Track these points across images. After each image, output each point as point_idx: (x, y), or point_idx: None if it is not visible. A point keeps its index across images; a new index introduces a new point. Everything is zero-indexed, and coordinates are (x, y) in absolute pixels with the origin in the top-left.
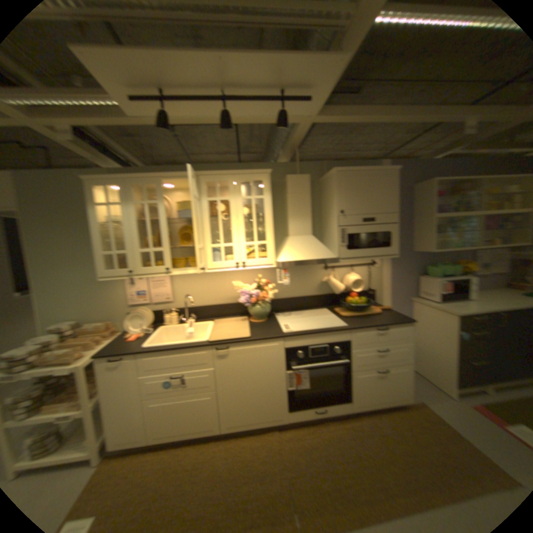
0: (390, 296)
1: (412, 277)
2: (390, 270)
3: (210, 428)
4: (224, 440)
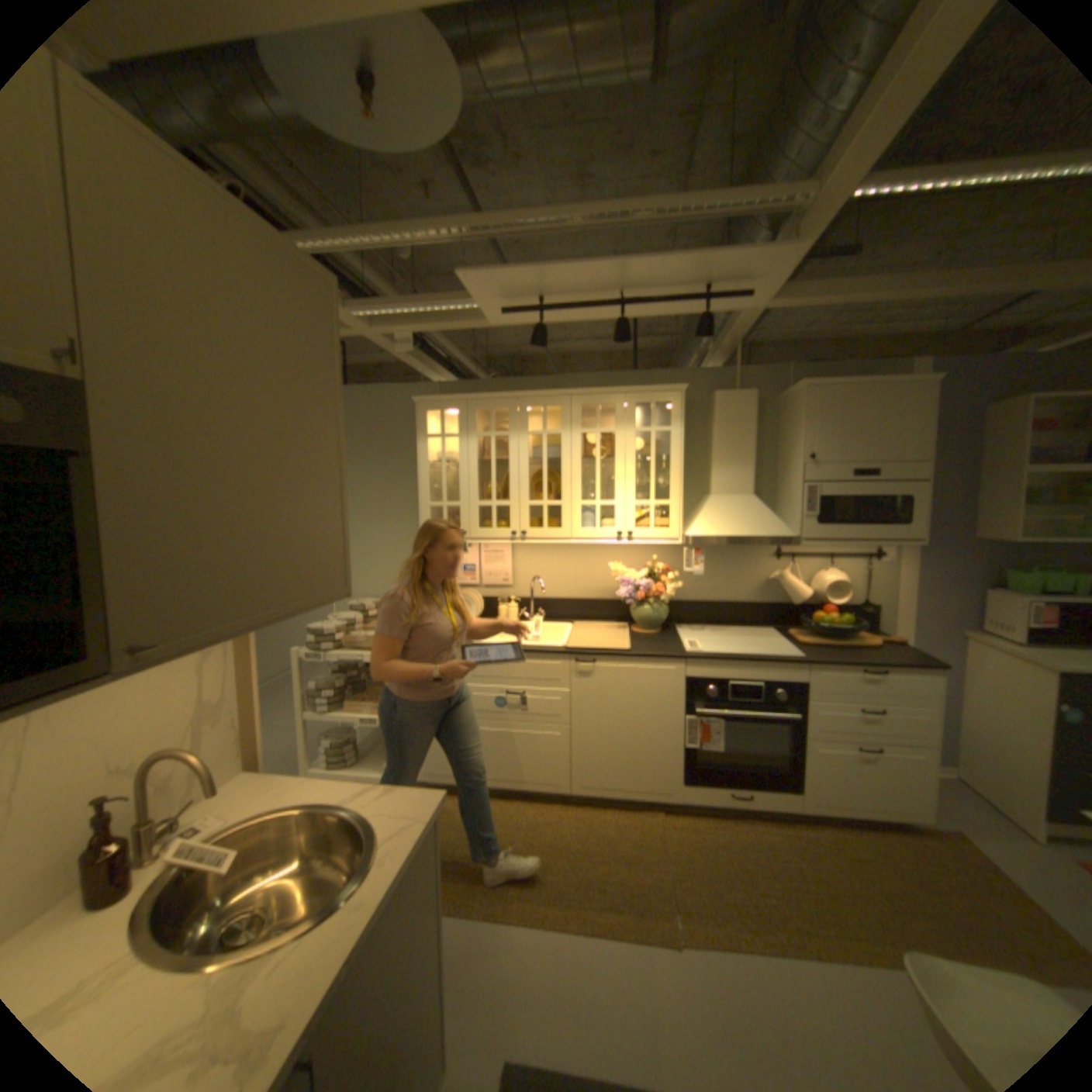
0: (917, 623)
1: (973, 591)
2: (921, 573)
3: (559, 782)
4: (578, 808)
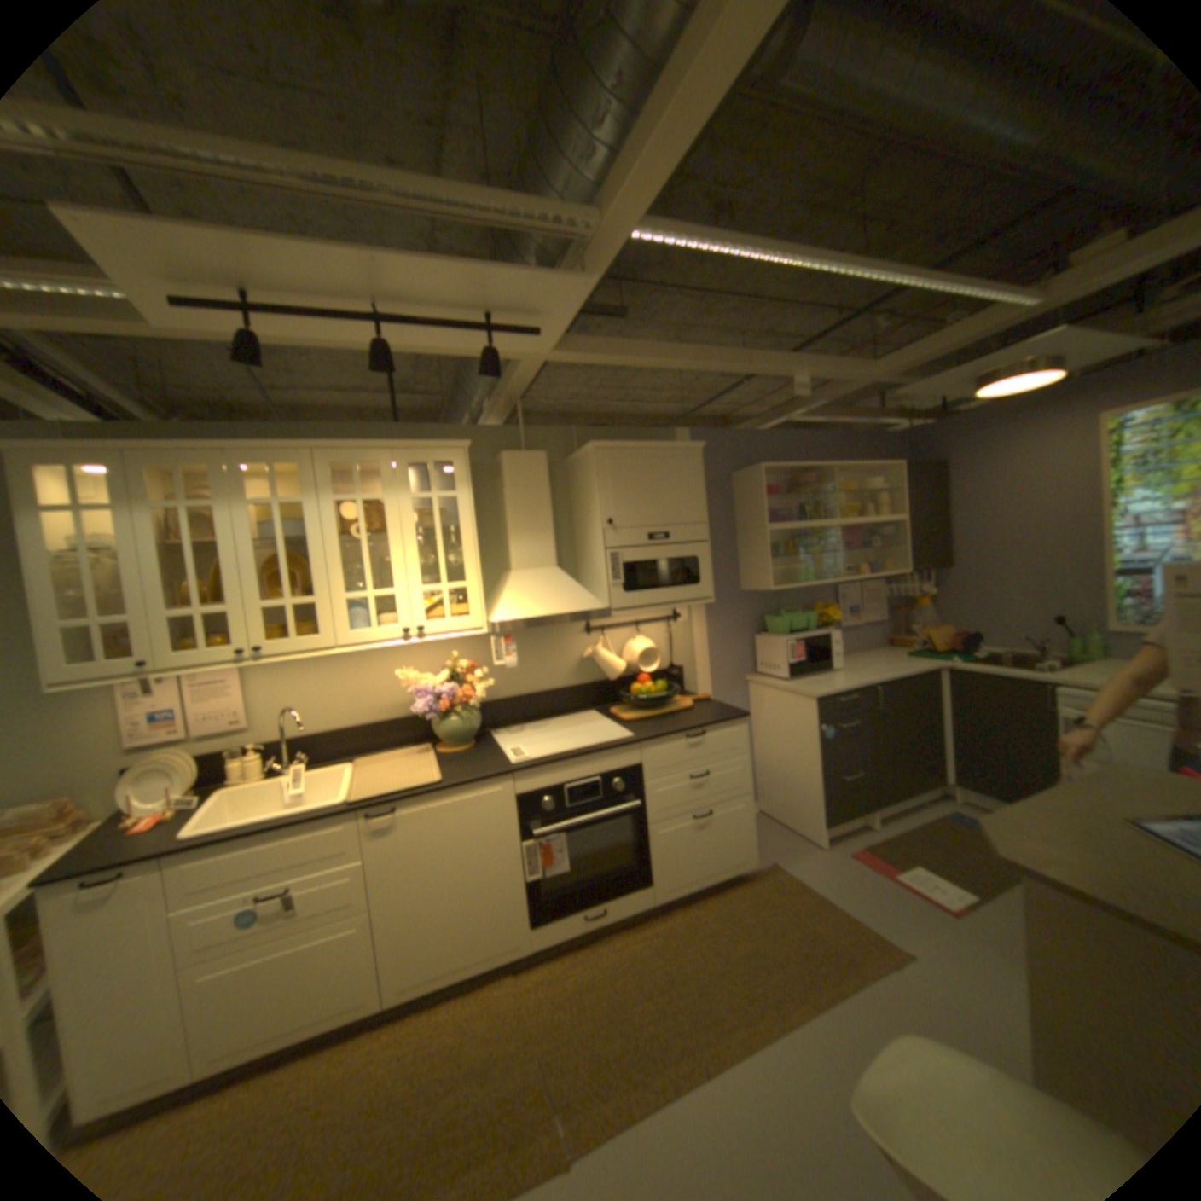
0: (710, 675)
1: (744, 638)
2: (706, 628)
3: (358, 999)
4: (393, 1022)
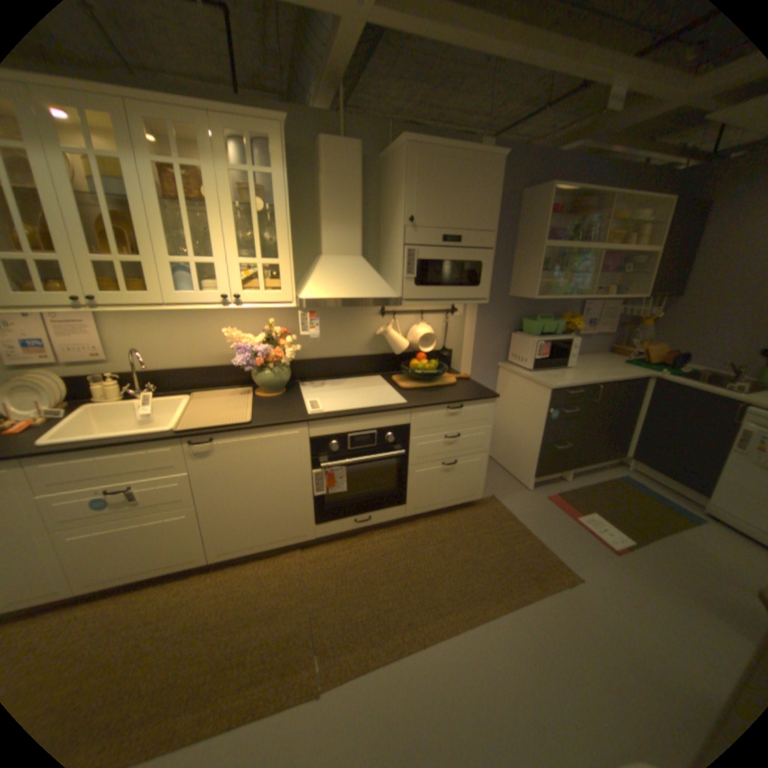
0: (472, 359)
1: (503, 333)
2: (476, 323)
3: (191, 557)
4: (217, 570)
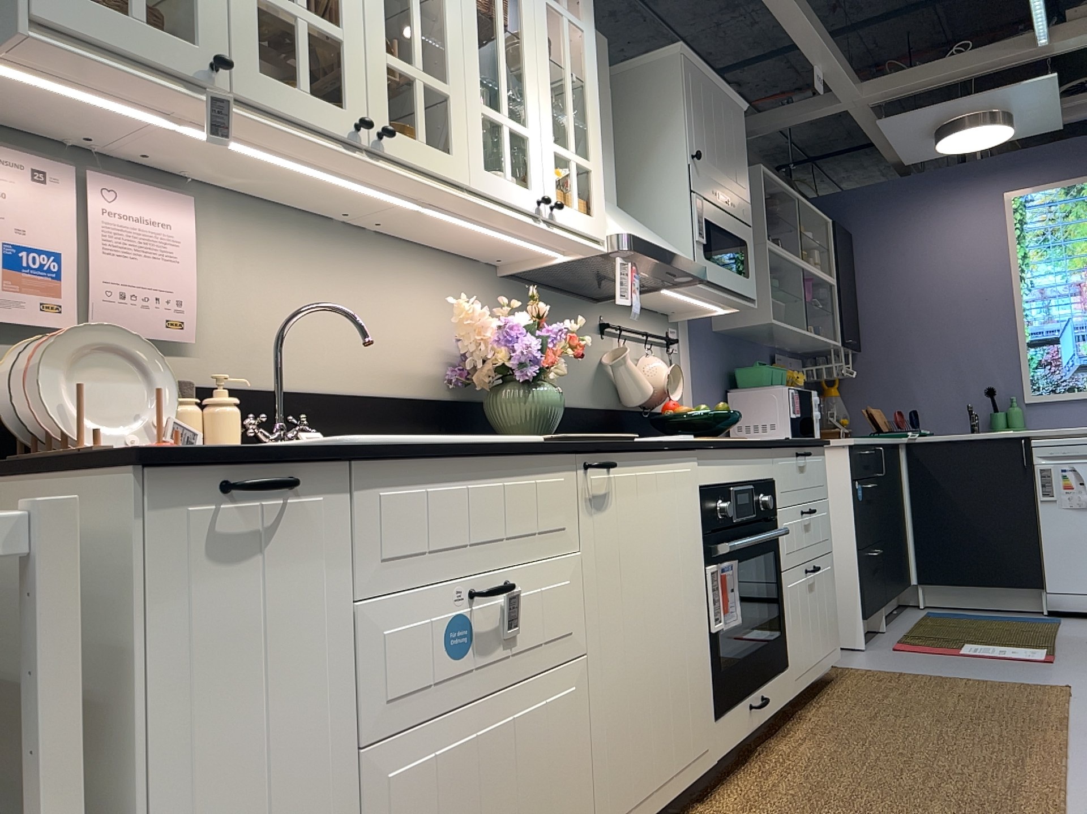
0: None
1: (719, 394)
2: (693, 369)
3: None
4: None
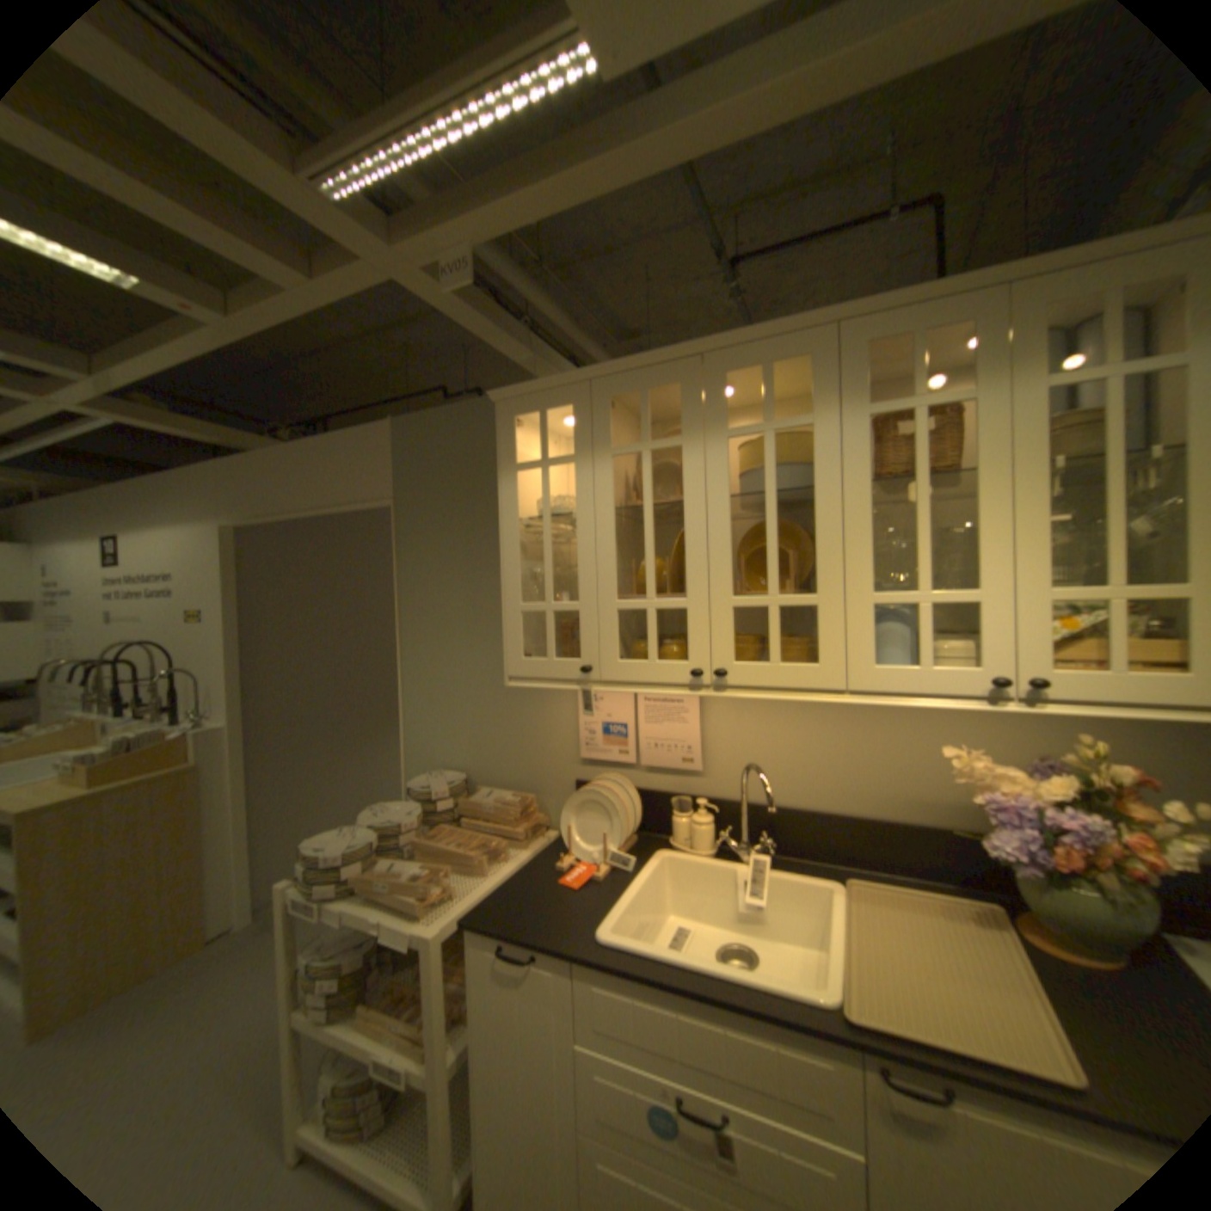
0: None
1: None
2: None
3: None
4: None
